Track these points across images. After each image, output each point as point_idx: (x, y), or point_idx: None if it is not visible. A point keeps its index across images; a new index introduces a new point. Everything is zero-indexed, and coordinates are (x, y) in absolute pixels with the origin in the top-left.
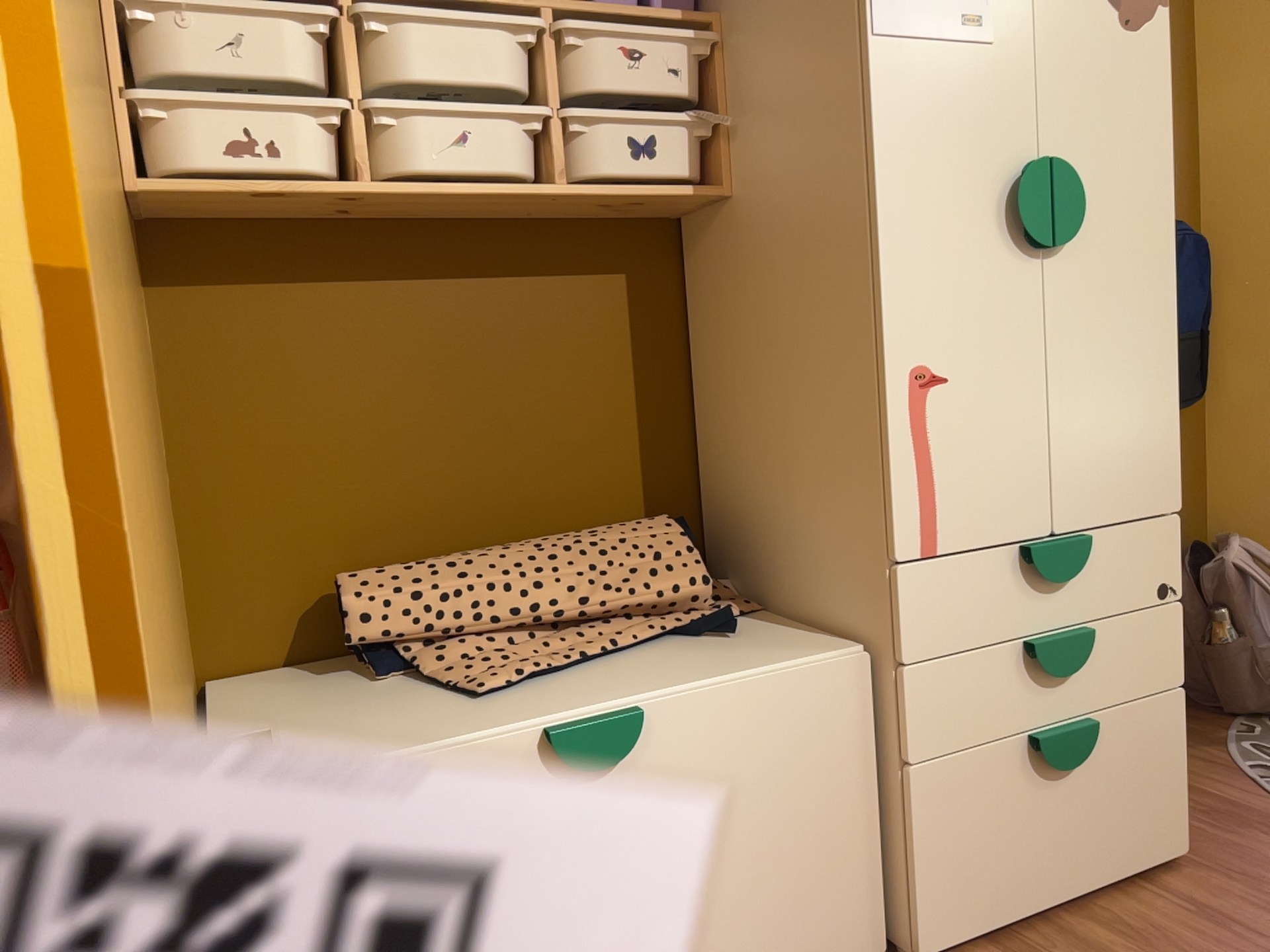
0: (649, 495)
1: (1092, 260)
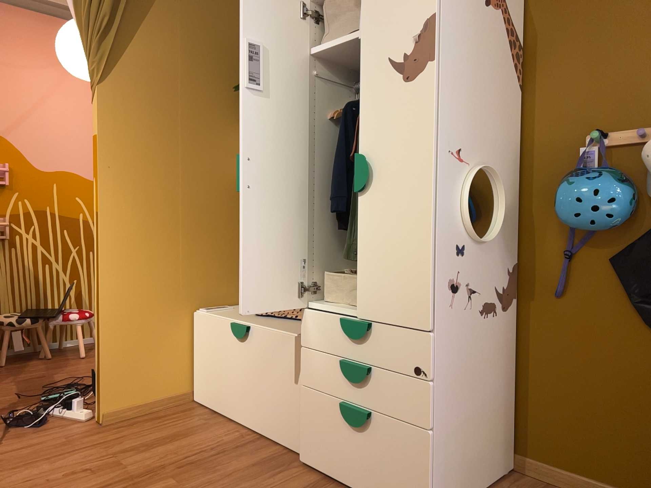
0: None
1: (381, 196)
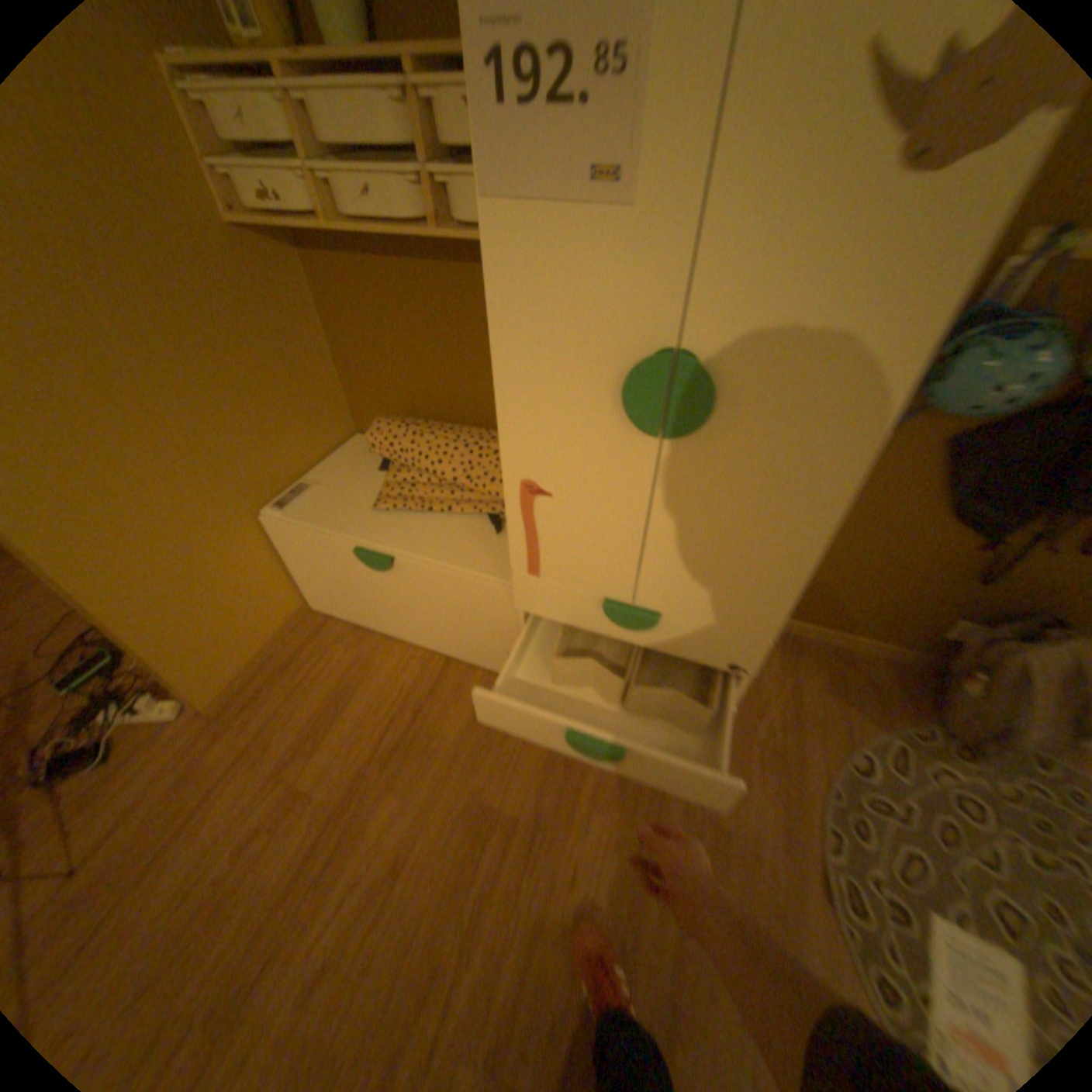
0: None
1: (725, 452)
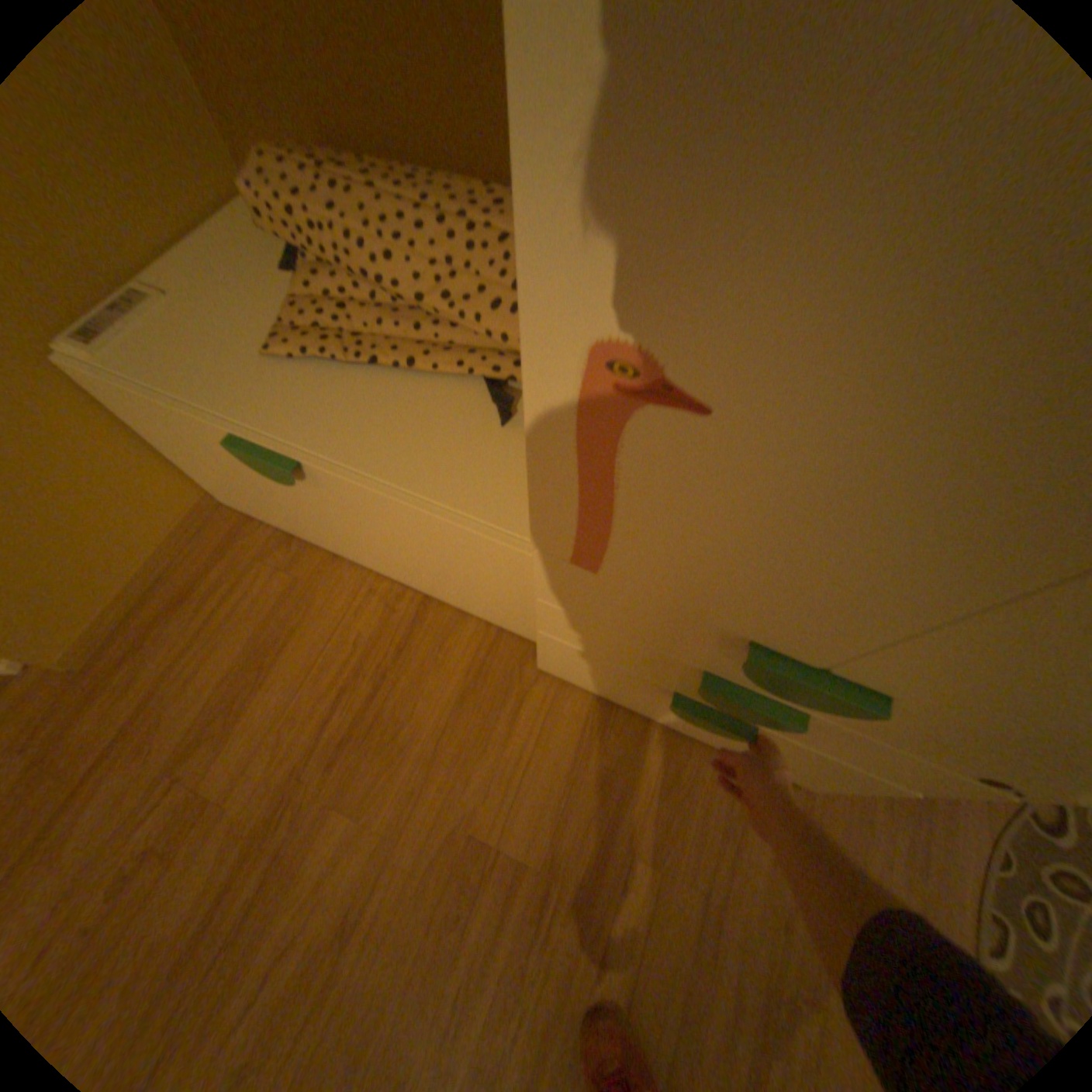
0: None
1: None
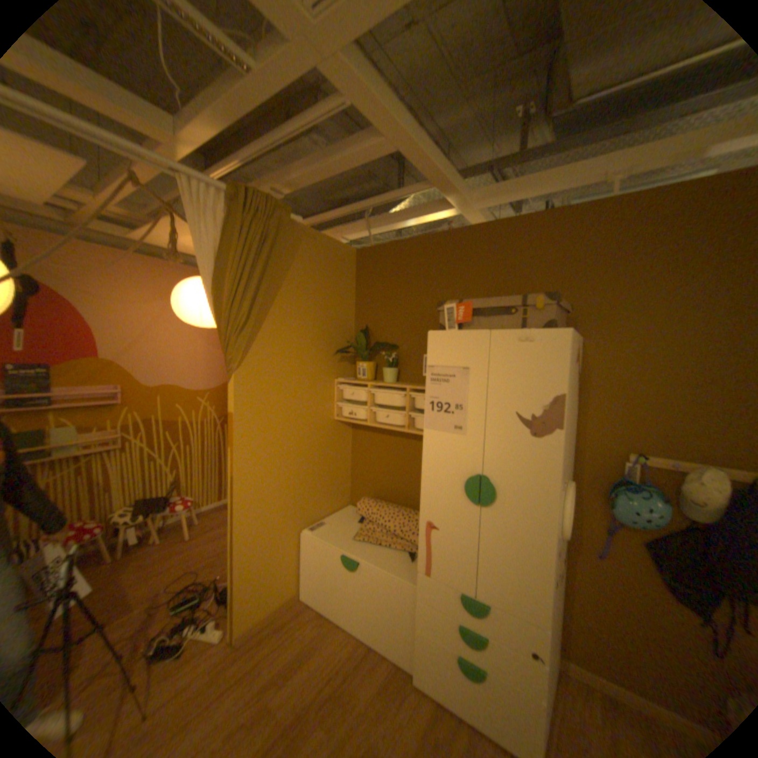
0: None
1: (504, 515)
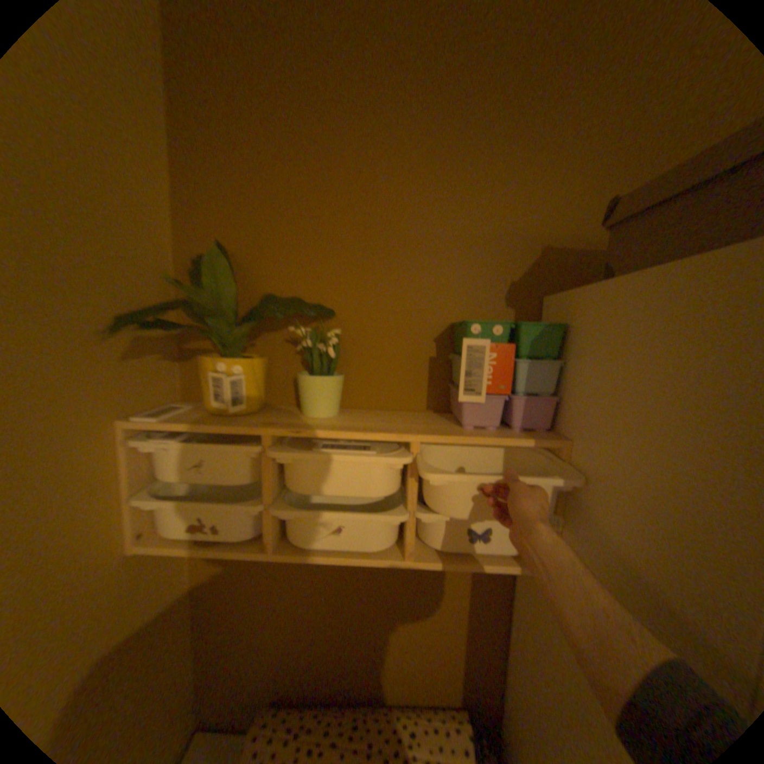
0: (465, 687)
1: None
